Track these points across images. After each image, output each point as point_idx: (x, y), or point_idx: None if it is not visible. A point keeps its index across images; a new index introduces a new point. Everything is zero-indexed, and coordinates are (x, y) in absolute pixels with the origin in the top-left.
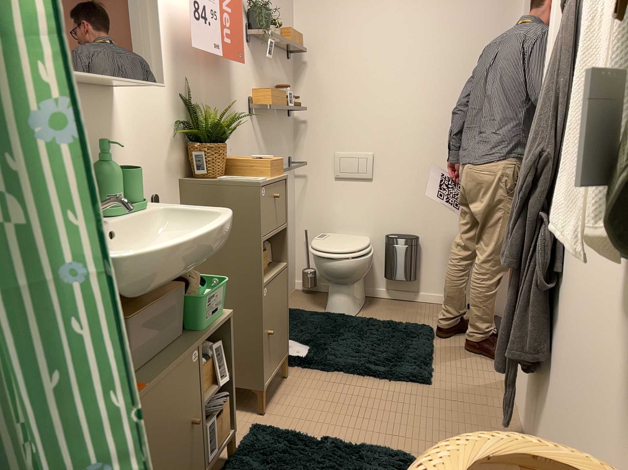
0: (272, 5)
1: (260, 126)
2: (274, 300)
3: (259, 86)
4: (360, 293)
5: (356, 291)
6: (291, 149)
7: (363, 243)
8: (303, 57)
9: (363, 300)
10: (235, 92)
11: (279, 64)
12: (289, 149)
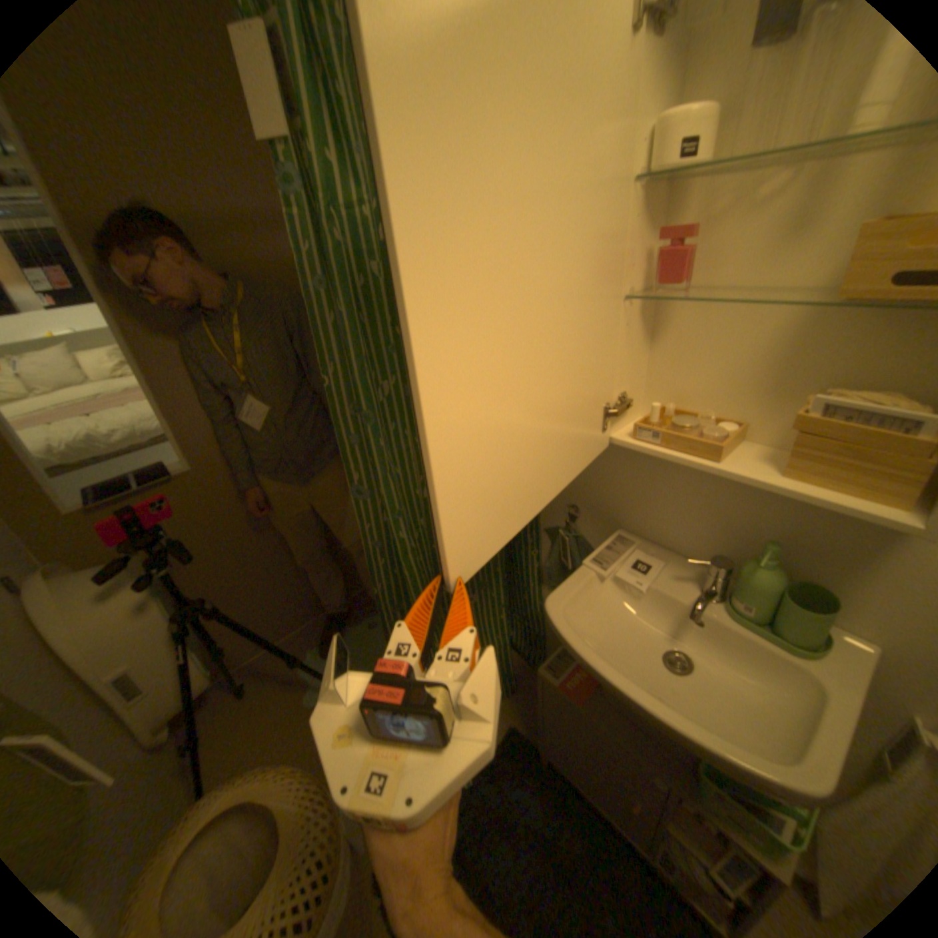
0: None
1: None
2: None
3: None
4: None
5: None
6: None
7: None
8: None
9: None
10: None
11: None
12: None
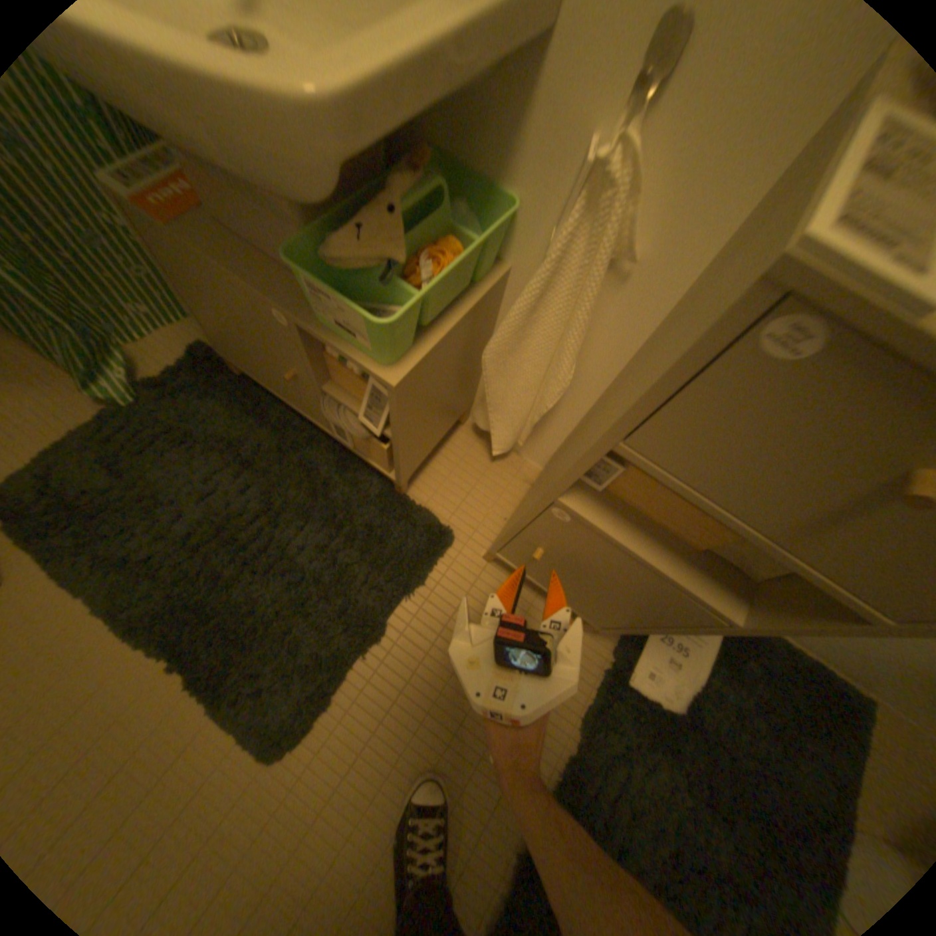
0: None
1: None
2: (591, 554)
3: None
4: None
5: None
6: None
7: None
8: None
9: None
10: None
11: None
12: None
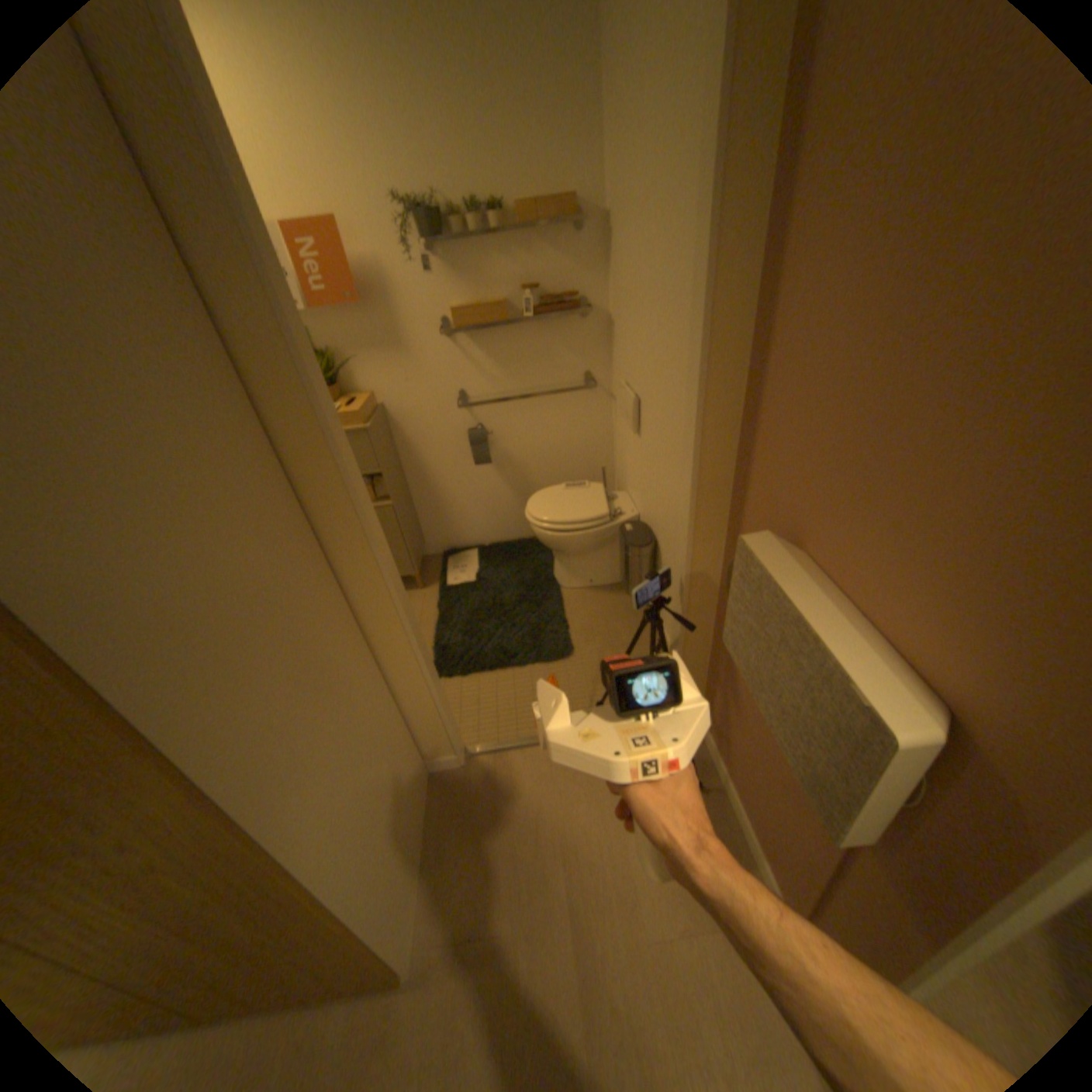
0: (501, 157)
1: (477, 343)
2: None
3: (468, 295)
4: (596, 570)
5: (581, 564)
6: (593, 360)
7: (574, 516)
8: (586, 220)
9: (601, 579)
10: (400, 318)
11: (534, 245)
12: (582, 361)
